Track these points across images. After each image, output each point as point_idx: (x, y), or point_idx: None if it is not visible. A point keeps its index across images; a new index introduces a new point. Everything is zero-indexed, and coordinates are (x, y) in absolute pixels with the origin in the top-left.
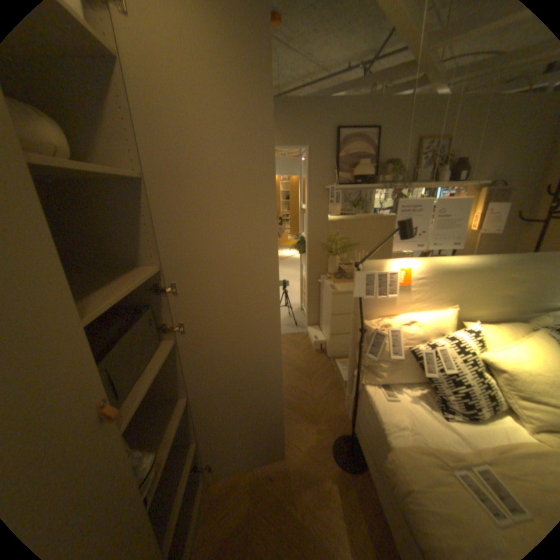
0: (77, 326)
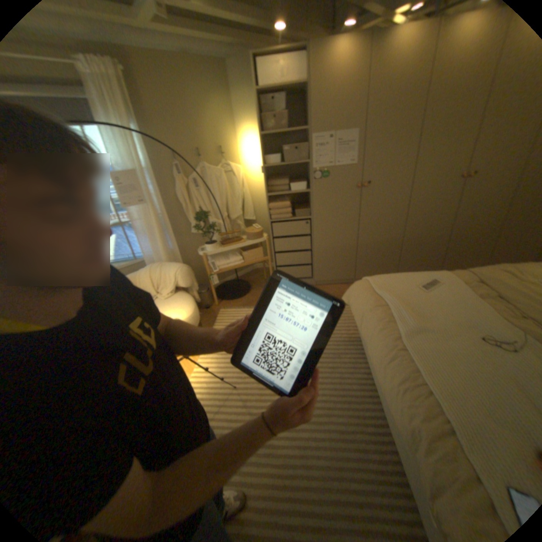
0: (470, 148)
